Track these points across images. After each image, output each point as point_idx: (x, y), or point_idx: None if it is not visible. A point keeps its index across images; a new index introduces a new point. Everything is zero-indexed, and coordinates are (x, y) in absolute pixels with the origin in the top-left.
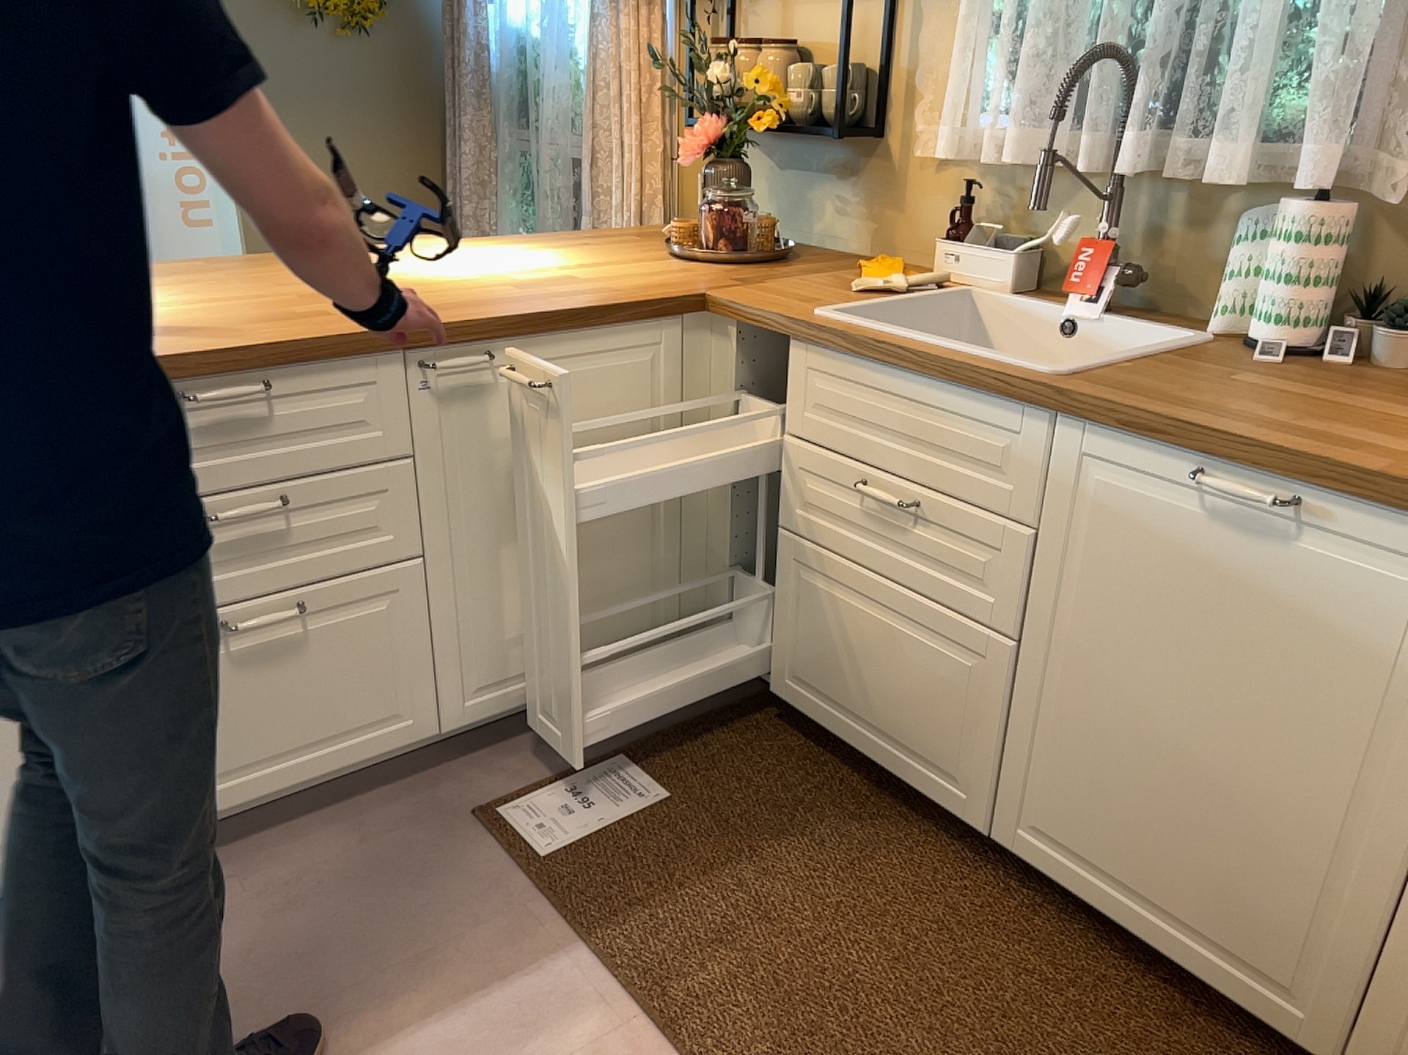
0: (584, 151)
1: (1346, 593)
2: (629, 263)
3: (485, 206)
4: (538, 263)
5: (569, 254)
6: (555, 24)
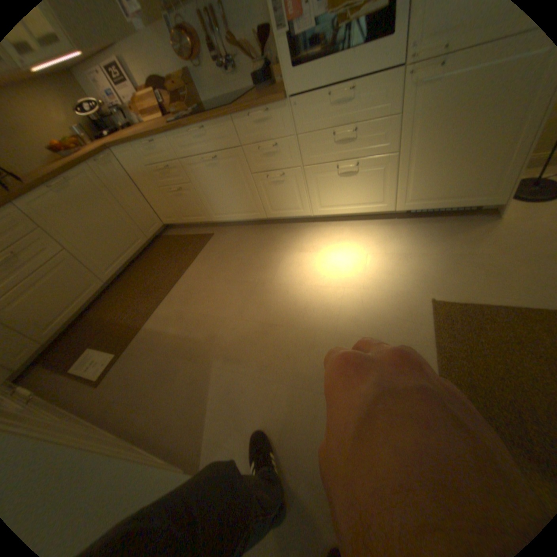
0: None
1: (81, 185)
2: None
3: None
4: None
5: None
6: None
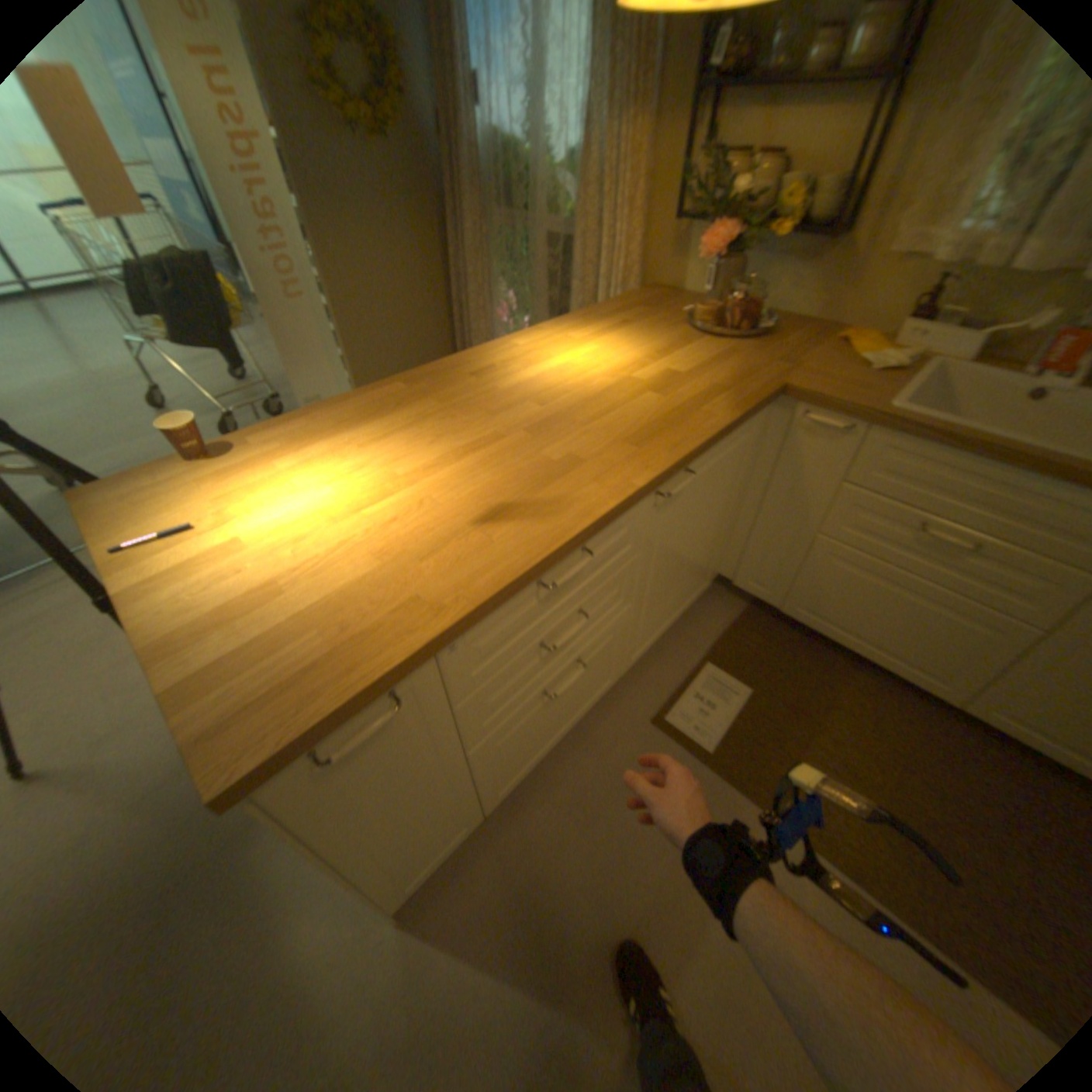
0: (576, 232)
1: None
2: (685, 346)
3: (477, 267)
4: (626, 353)
5: (630, 336)
6: (543, 126)
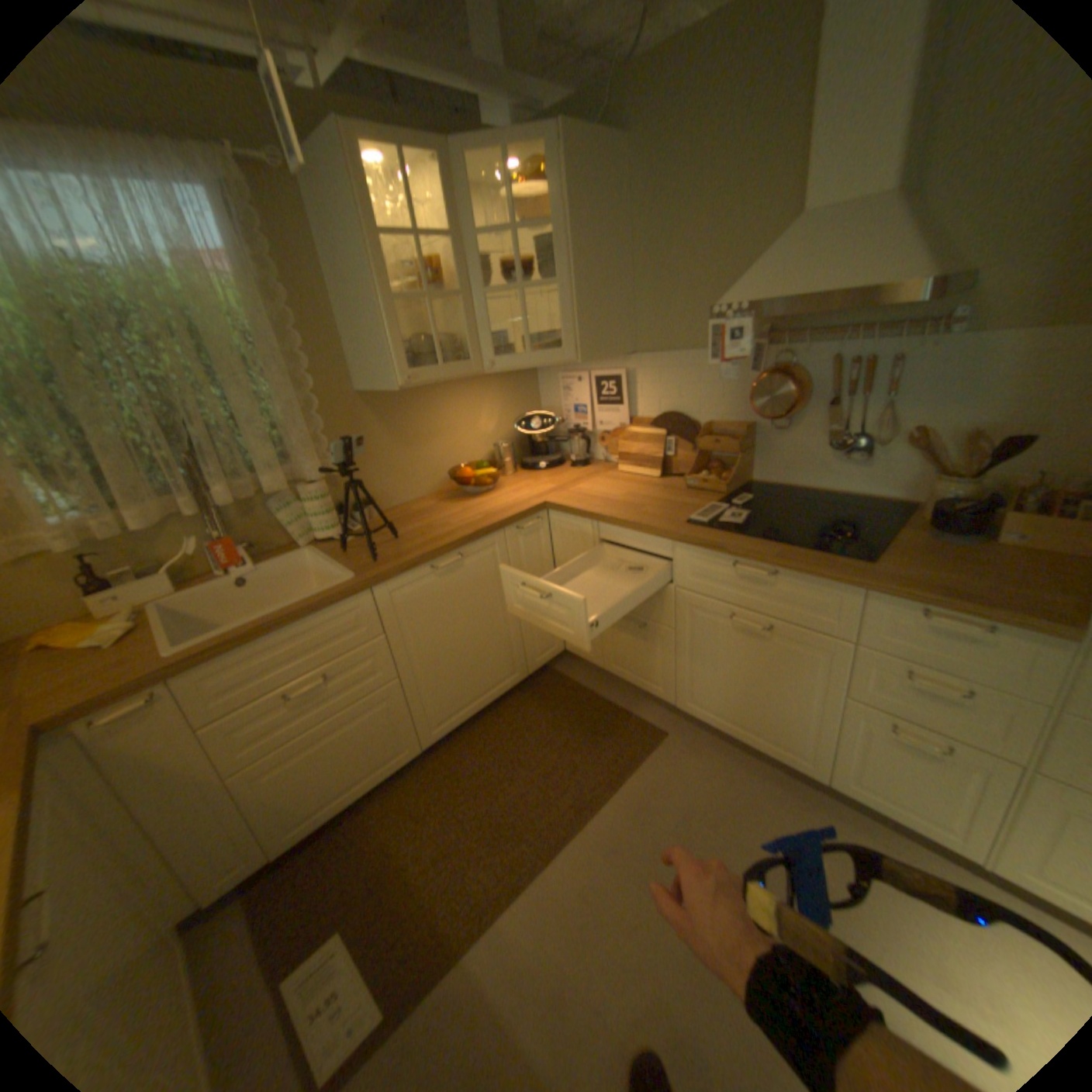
0: None
1: (479, 567)
2: None
3: None
4: None
5: None
6: None
